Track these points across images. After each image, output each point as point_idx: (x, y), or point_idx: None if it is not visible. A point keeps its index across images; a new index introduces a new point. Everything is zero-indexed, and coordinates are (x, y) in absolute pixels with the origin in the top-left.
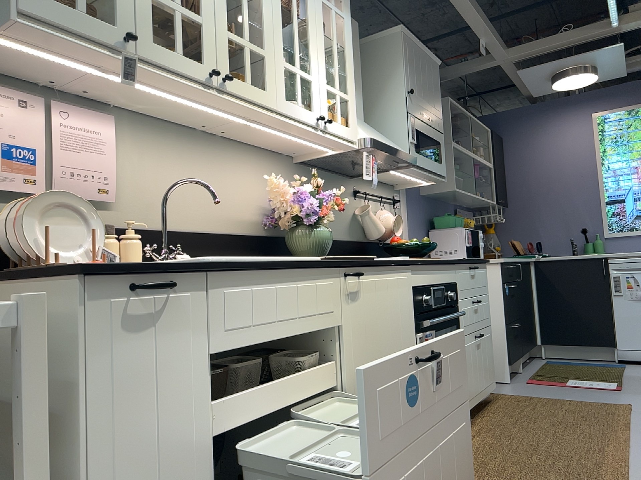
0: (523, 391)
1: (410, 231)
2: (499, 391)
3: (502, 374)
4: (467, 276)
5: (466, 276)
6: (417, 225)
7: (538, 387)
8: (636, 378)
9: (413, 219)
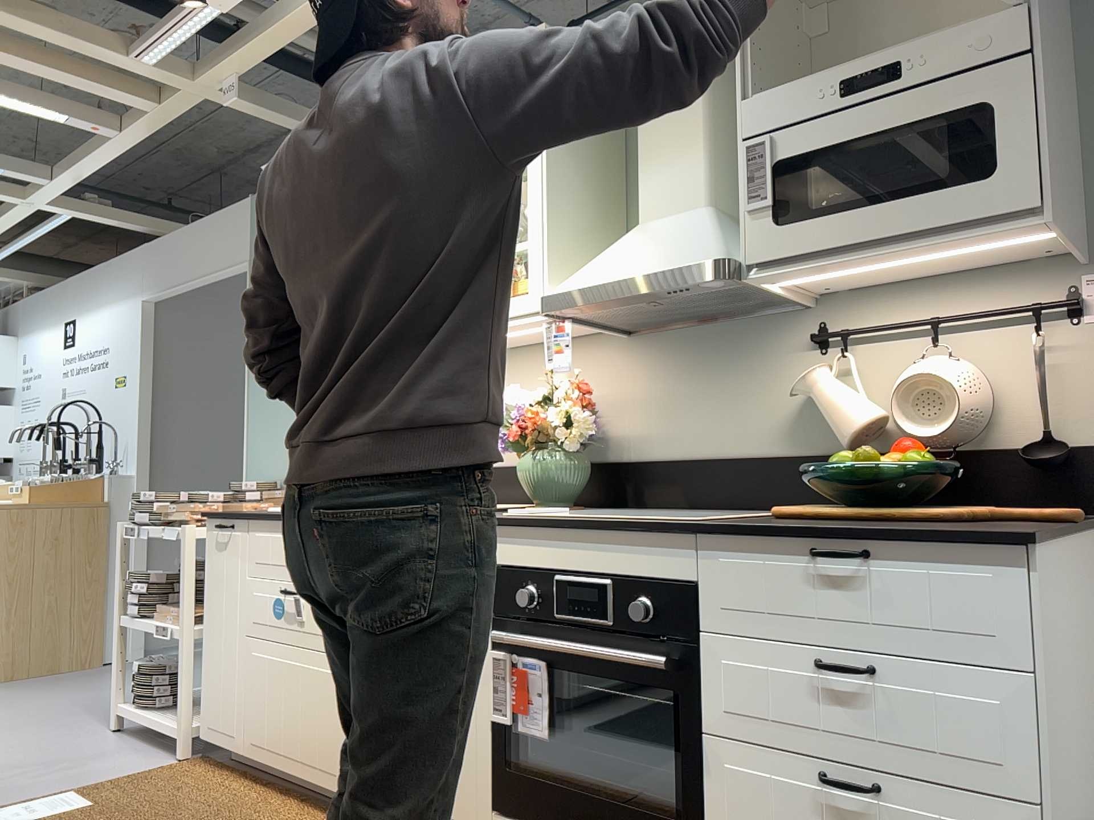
0: None
1: None
2: None
3: None
4: (779, 572)
5: (762, 571)
6: None
7: None
8: None
9: None
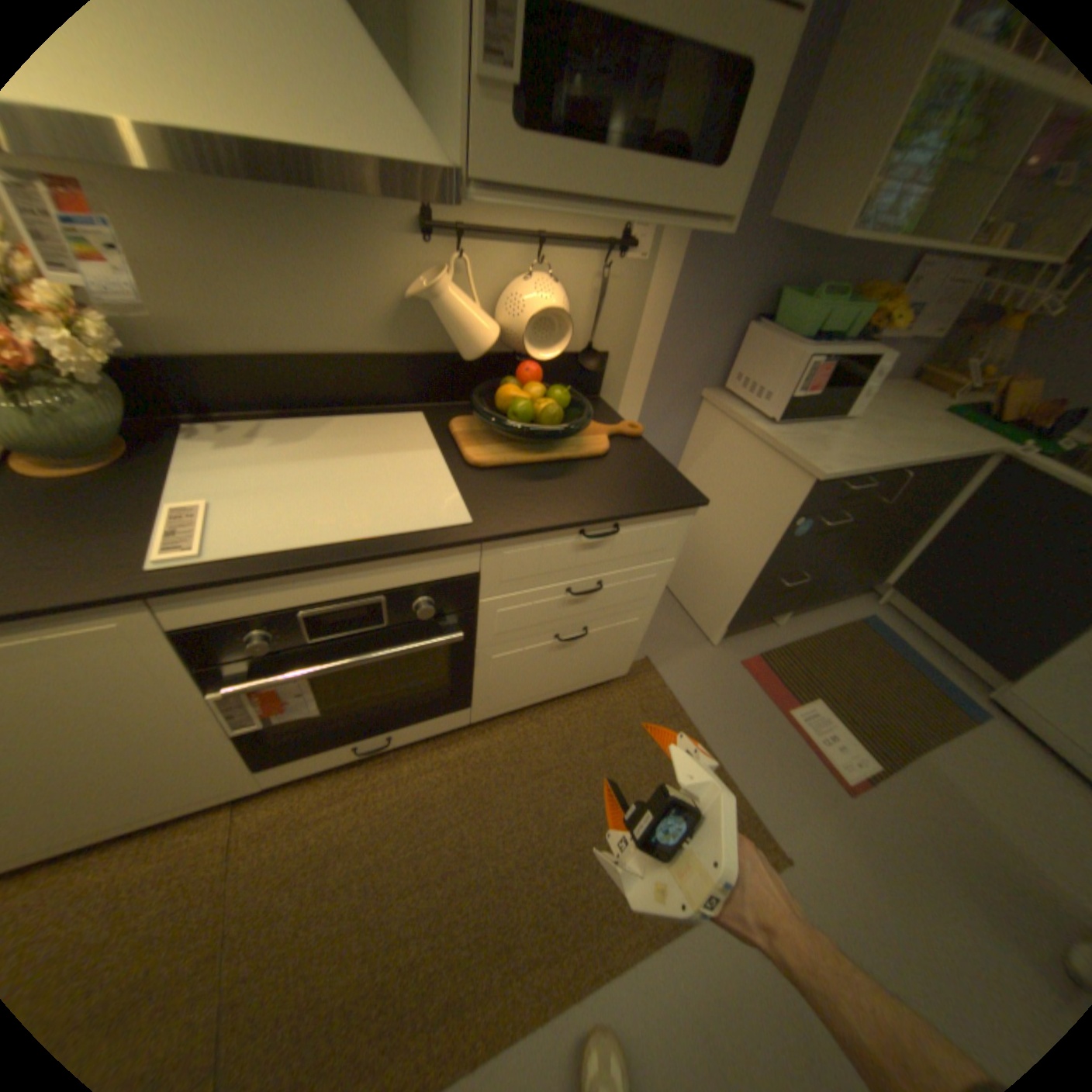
0: (698, 683)
1: (666, 319)
2: (664, 660)
3: (712, 629)
4: (551, 549)
5: (538, 552)
6: (704, 304)
7: (736, 688)
8: (941, 781)
9: (692, 287)
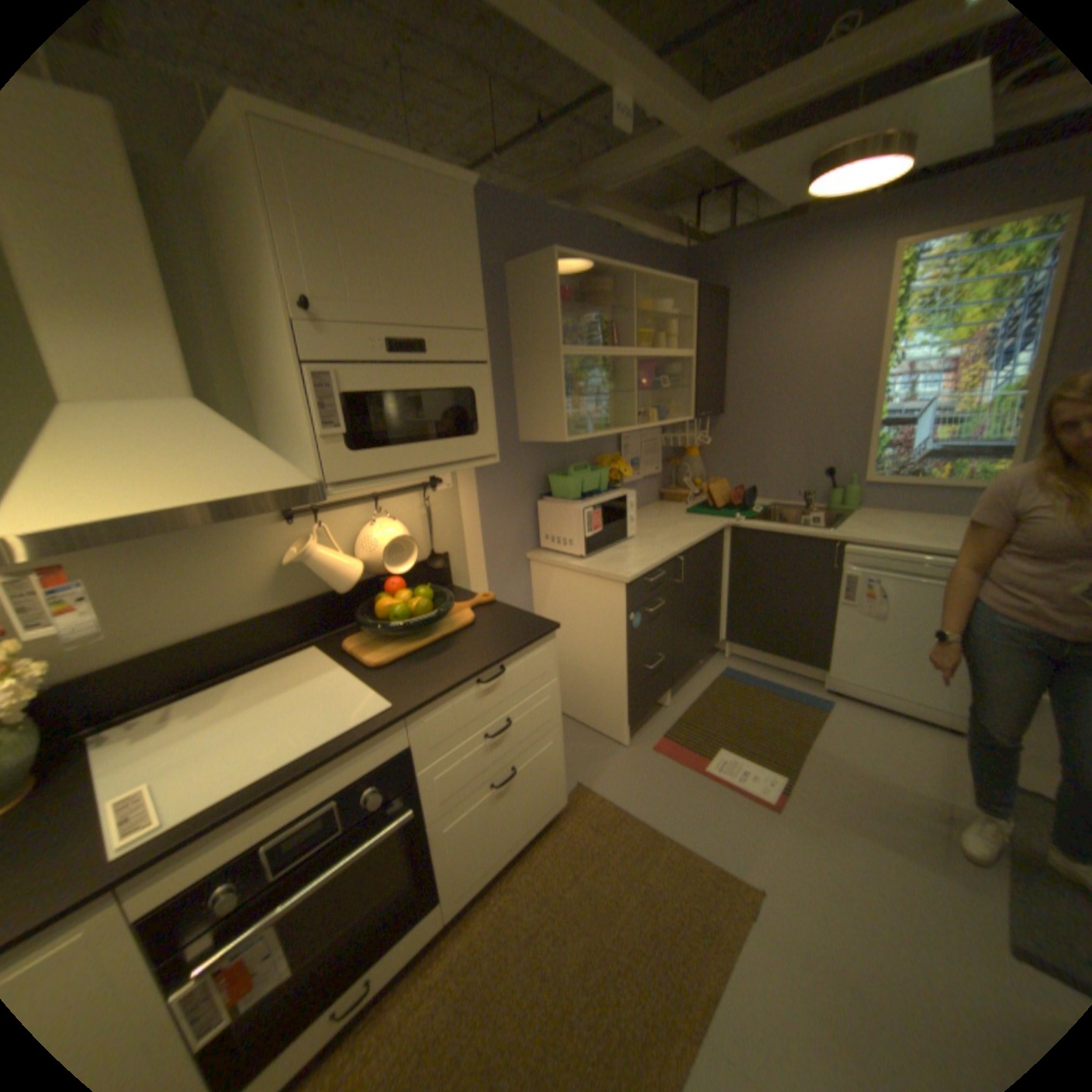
0: (628, 784)
1: (480, 518)
2: (593, 778)
3: (618, 733)
4: (460, 705)
5: (451, 711)
6: (502, 501)
7: (658, 773)
8: (828, 767)
9: (489, 493)
